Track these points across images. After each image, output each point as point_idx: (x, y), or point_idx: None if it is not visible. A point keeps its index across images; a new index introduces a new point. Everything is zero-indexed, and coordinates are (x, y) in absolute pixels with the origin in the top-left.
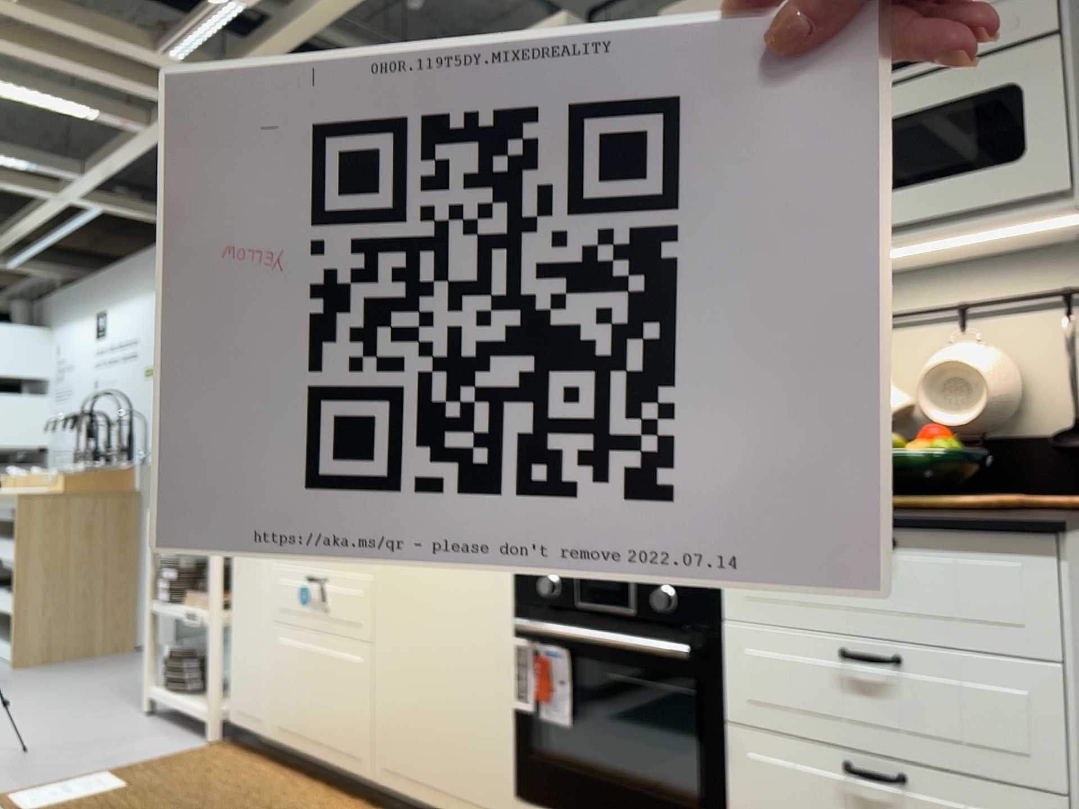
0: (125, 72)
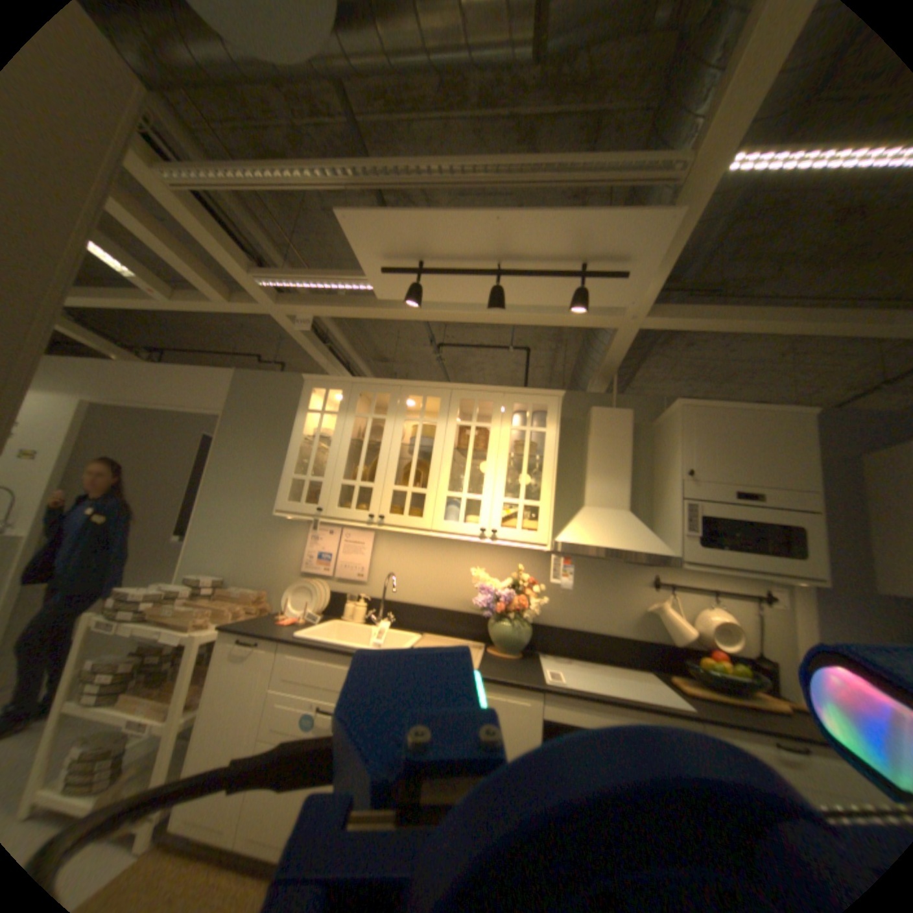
0: (197, 267)
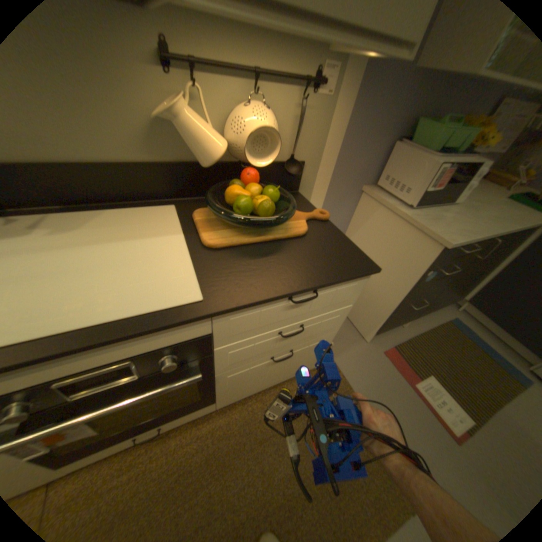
0: None
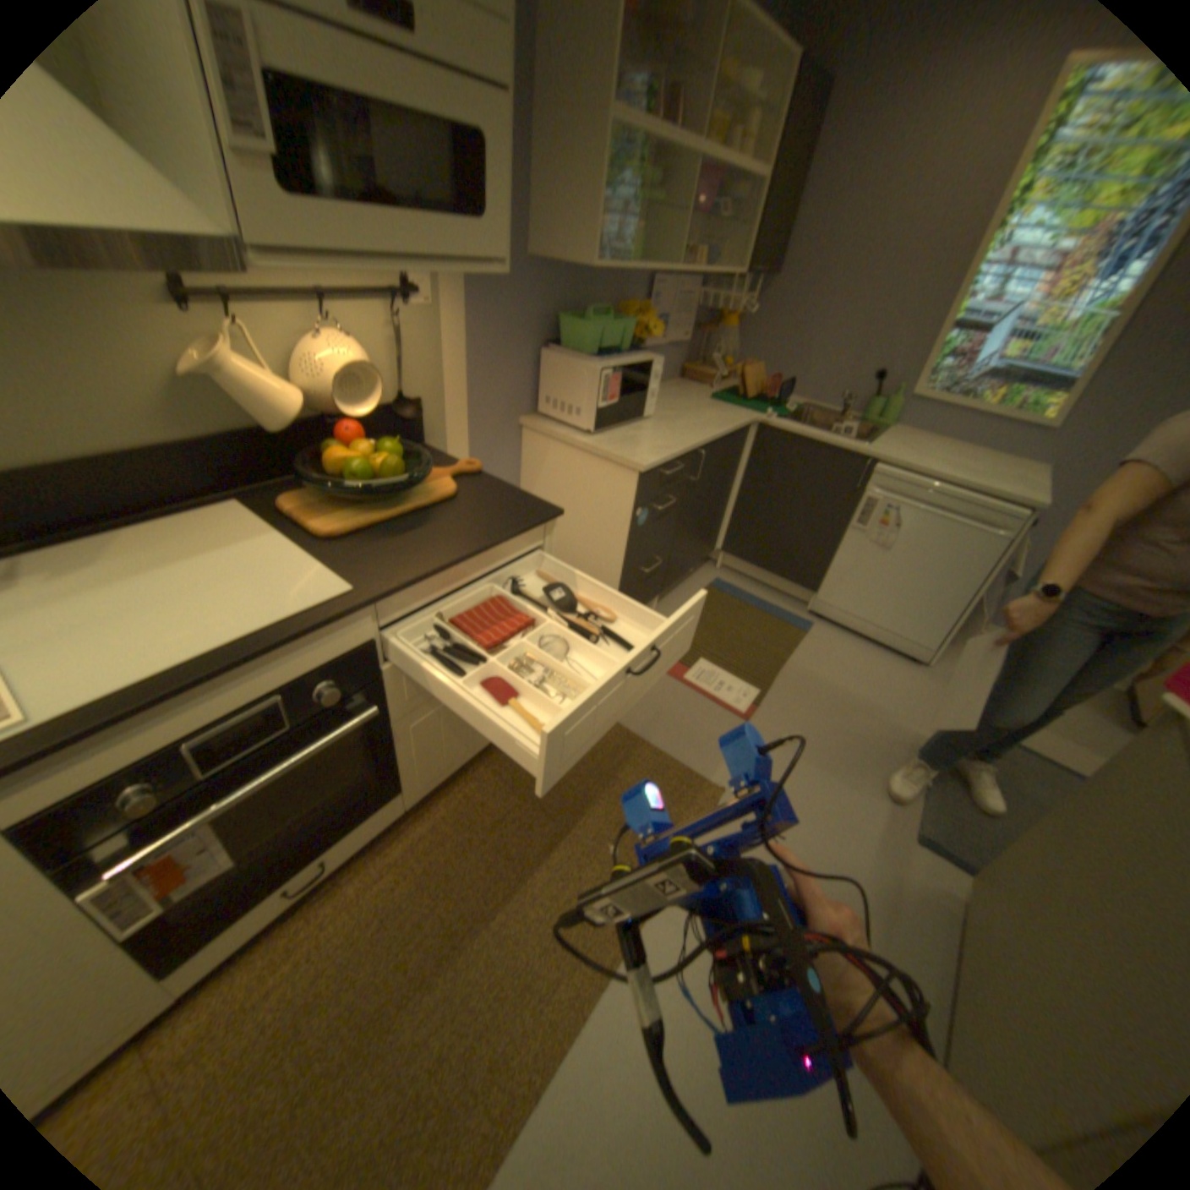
0: None
